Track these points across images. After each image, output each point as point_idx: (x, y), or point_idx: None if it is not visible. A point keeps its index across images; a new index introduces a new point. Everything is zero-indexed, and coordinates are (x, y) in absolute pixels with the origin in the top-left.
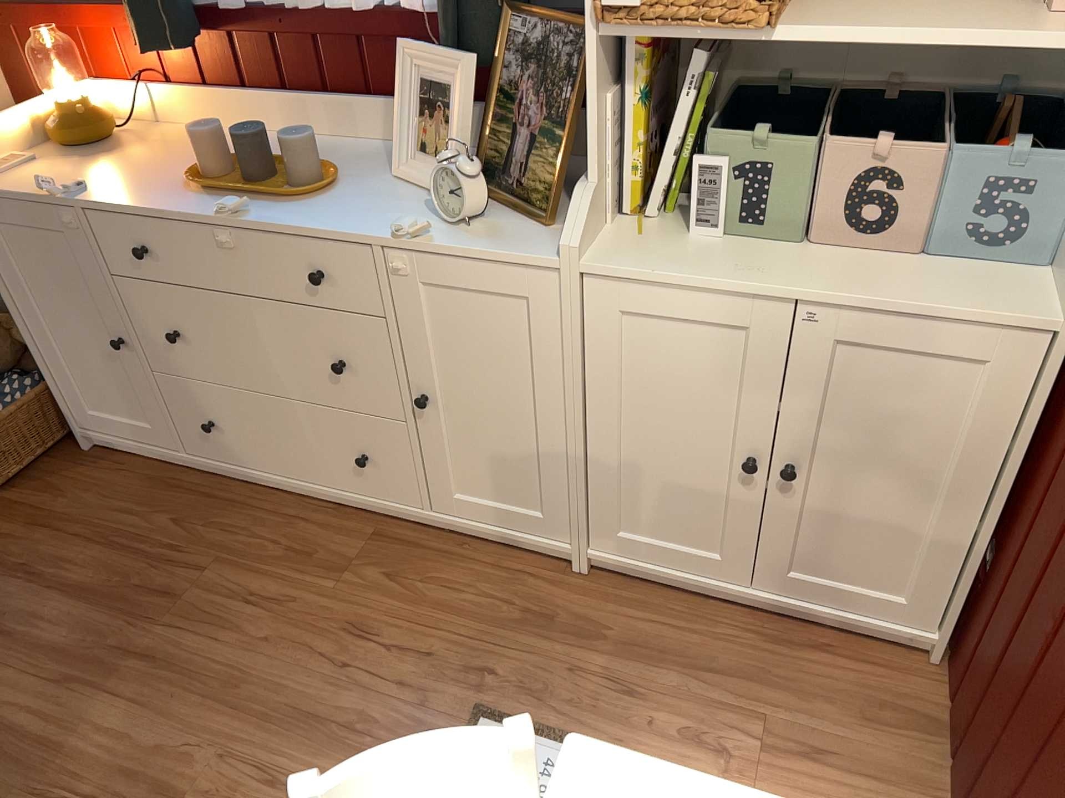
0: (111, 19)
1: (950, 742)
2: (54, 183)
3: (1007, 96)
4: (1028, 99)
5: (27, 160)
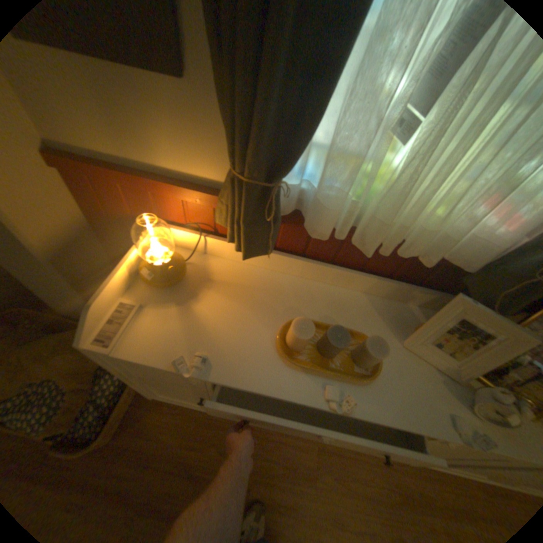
0: (187, 196)
1: None
2: (183, 357)
3: None
4: None
5: (137, 310)
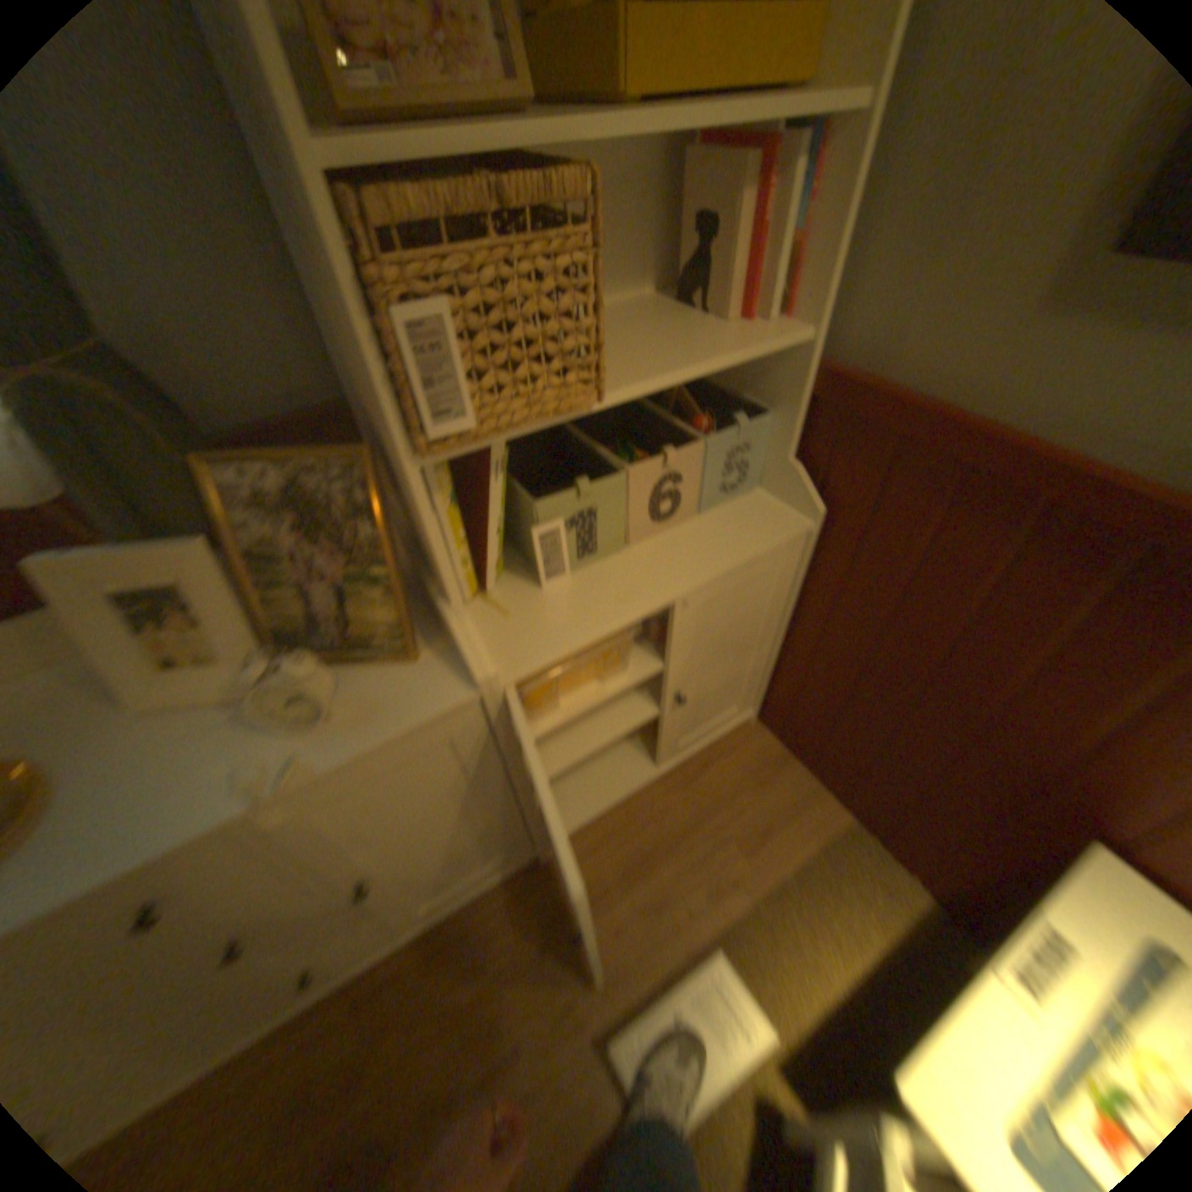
0: None
1: (797, 762)
2: None
3: None
4: None
5: None
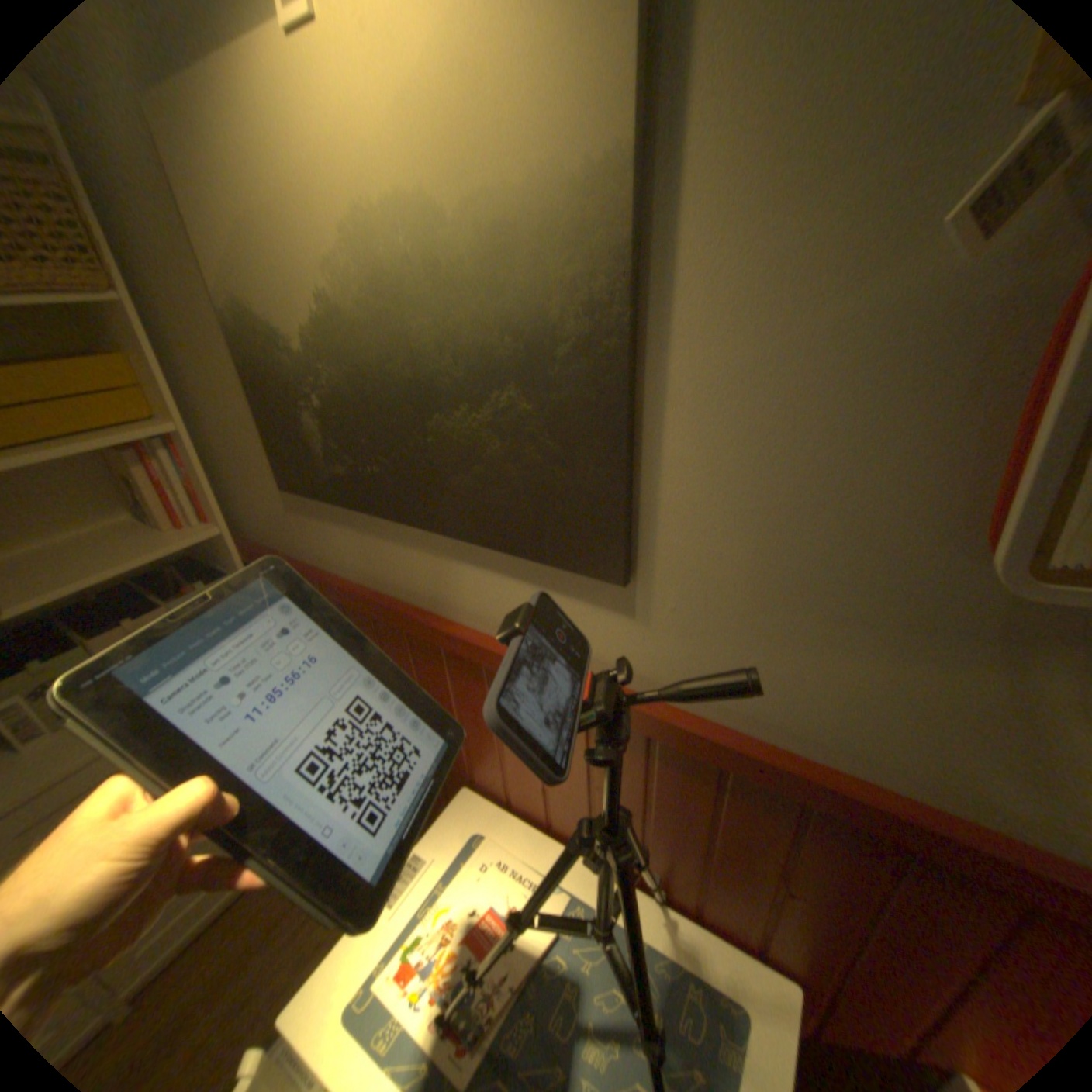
0: None
1: None
2: None
3: (161, 569)
4: (172, 565)
5: None
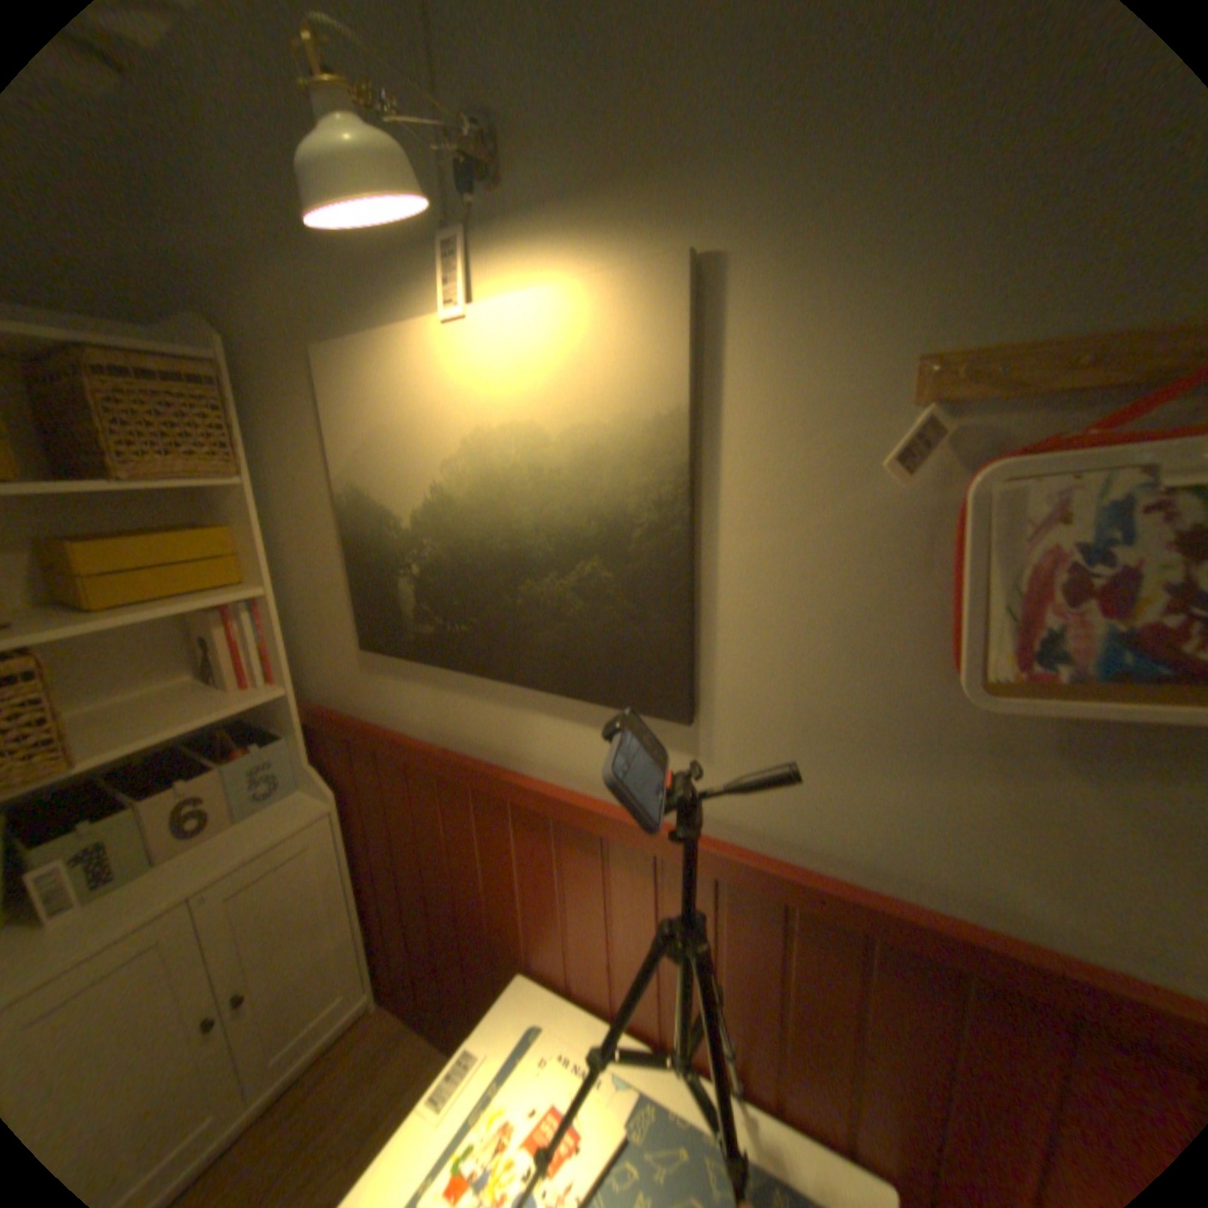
0: None
1: (412, 1034)
2: None
3: (210, 733)
4: (221, 729)
5: None
